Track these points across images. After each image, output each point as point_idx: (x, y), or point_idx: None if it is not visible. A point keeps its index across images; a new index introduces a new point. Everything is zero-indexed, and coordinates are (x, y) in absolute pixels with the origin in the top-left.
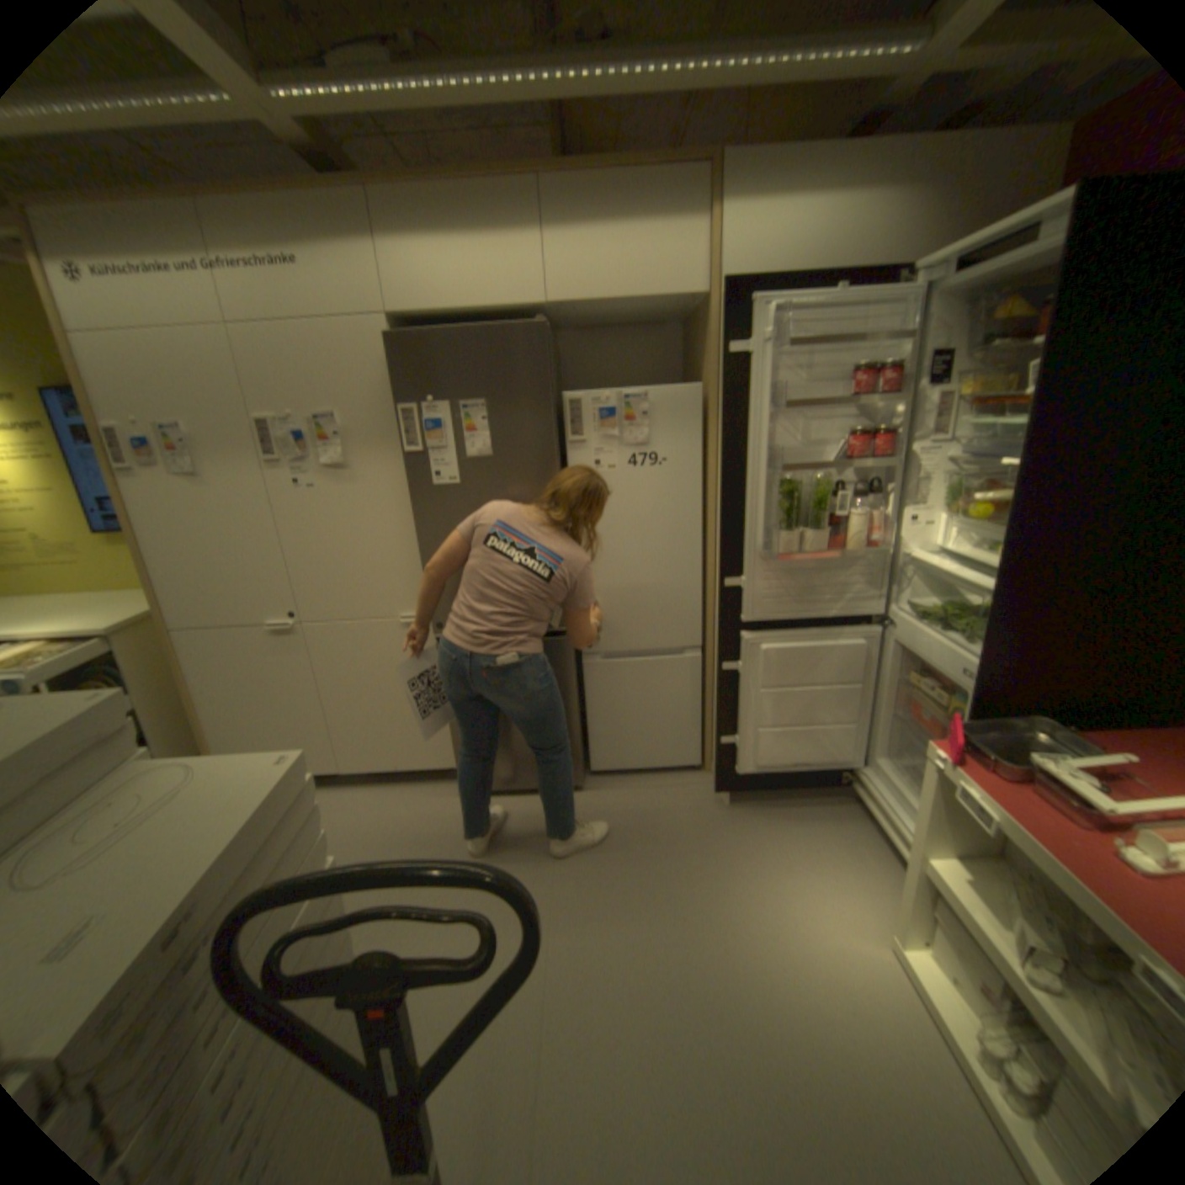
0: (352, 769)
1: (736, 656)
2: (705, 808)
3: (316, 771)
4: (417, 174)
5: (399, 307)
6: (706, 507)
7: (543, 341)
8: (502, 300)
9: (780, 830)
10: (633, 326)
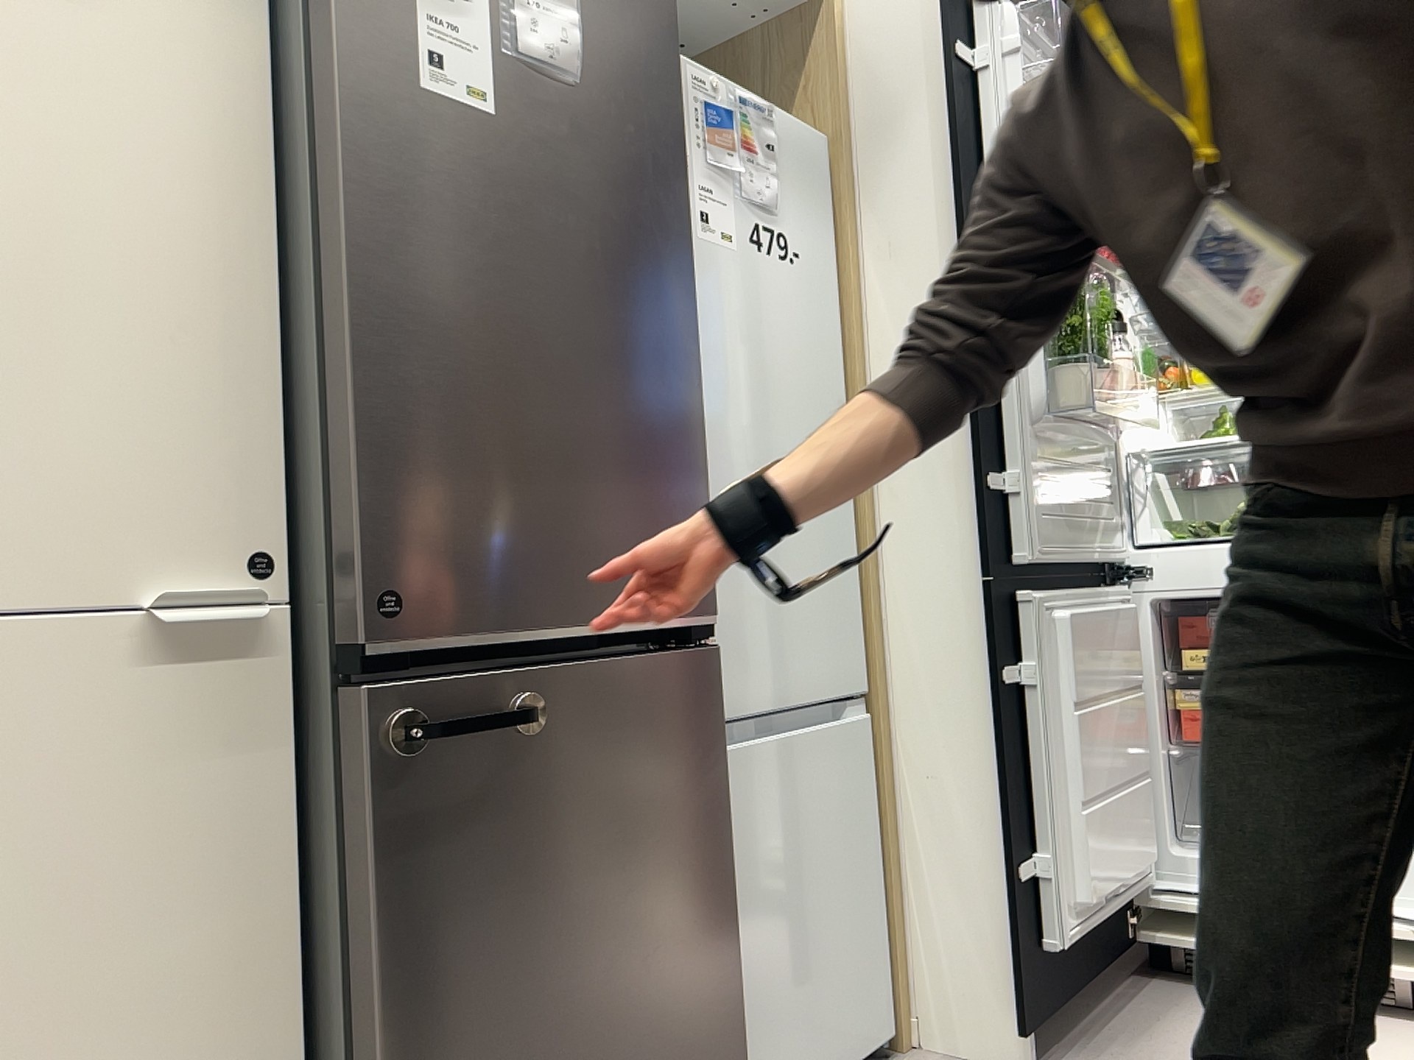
0: None
1: (1017, 648)
2: None
3: None
4: None
5: None
6: (845, 376)
7: None
8: None
9: (1157, 1051)
10: None
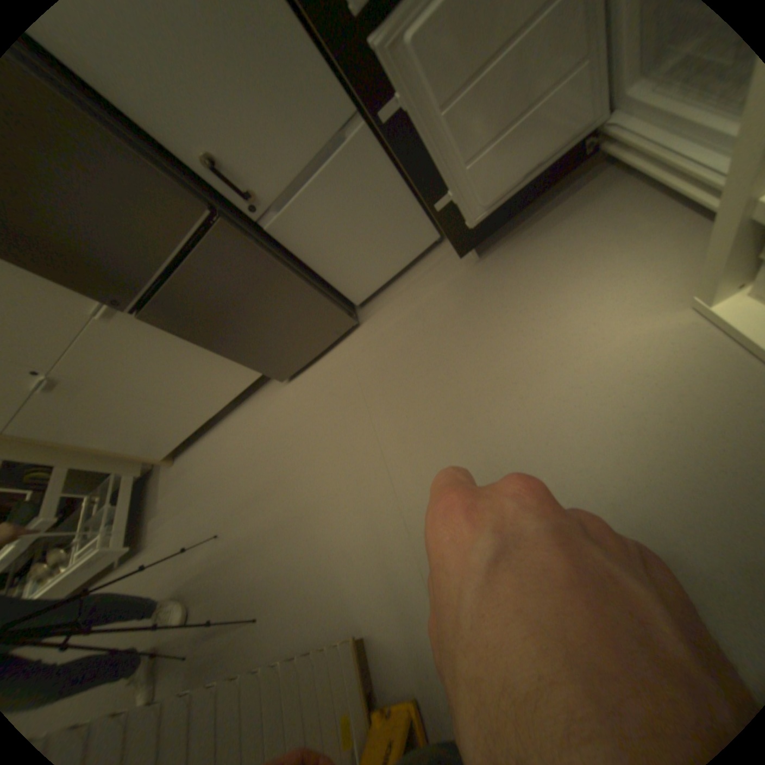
0: (215, 412)
1: (383, 84)
2: (459, 272)
3: (198, 426)
4: None
5: None
6: None
7: None
8: None
9: (536, 246)
10: None
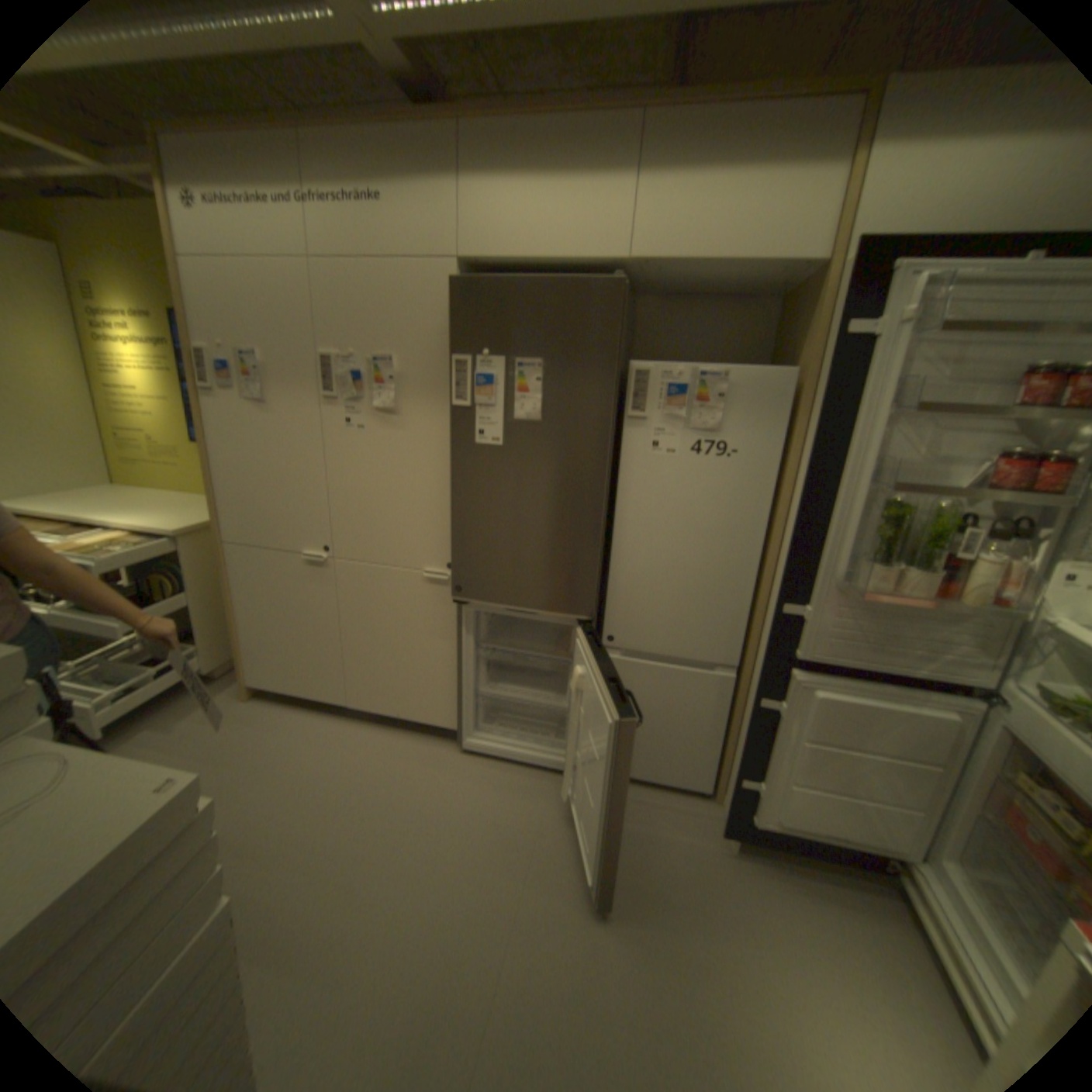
0: (358, 706)
1: (782, 694)
2: (709, 851)
3: (327, 699)
4: (512, 105)
5: (472, 251)
6: (776, 512)
7: (617, 299)
8: (580, 250)
9: (798, 908)
10: (724, 296)
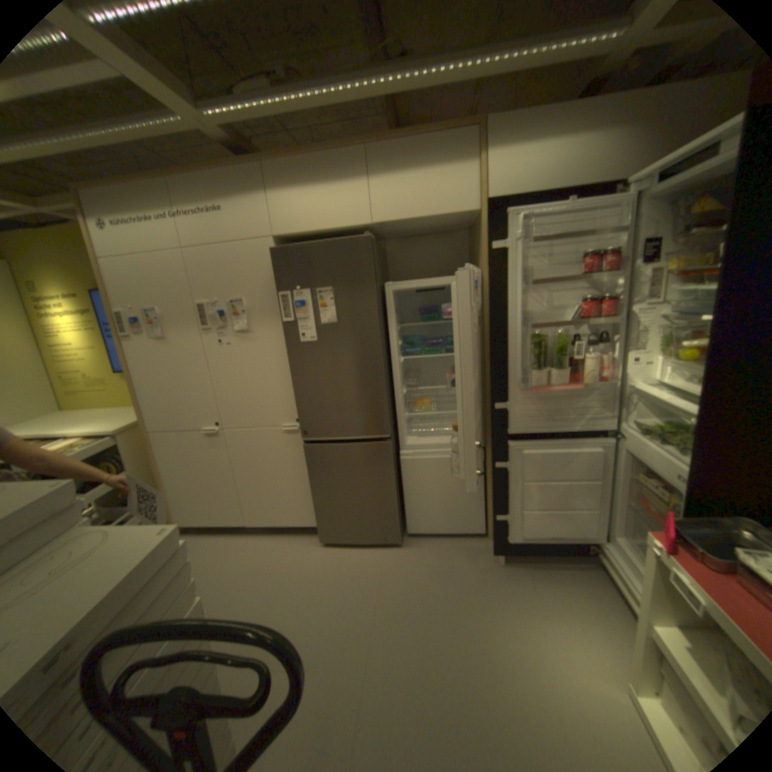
0: (253, 524)
1: (505, 457)
2: (487, 566)
3: (231, 524)
4: (290, 151)
5: (281, 232)
6: (483, 353)
7: (368, 248)
8: (343, 223)
9: (542, 587)
10: (435, 234)
